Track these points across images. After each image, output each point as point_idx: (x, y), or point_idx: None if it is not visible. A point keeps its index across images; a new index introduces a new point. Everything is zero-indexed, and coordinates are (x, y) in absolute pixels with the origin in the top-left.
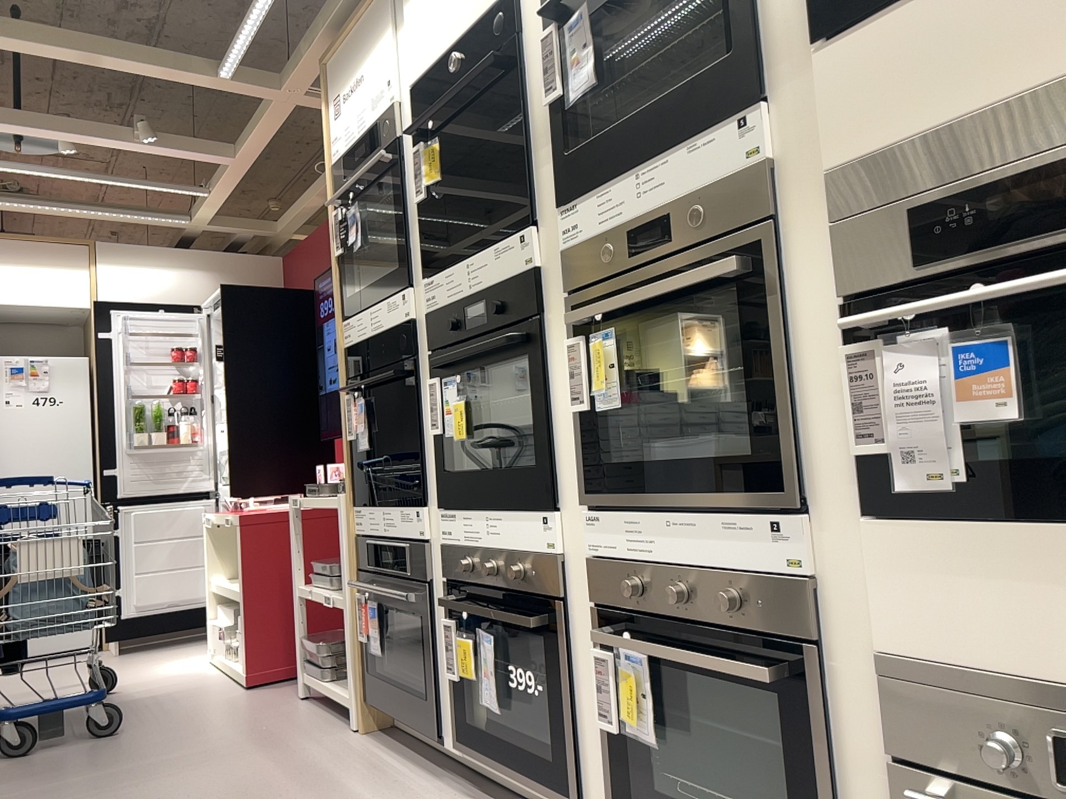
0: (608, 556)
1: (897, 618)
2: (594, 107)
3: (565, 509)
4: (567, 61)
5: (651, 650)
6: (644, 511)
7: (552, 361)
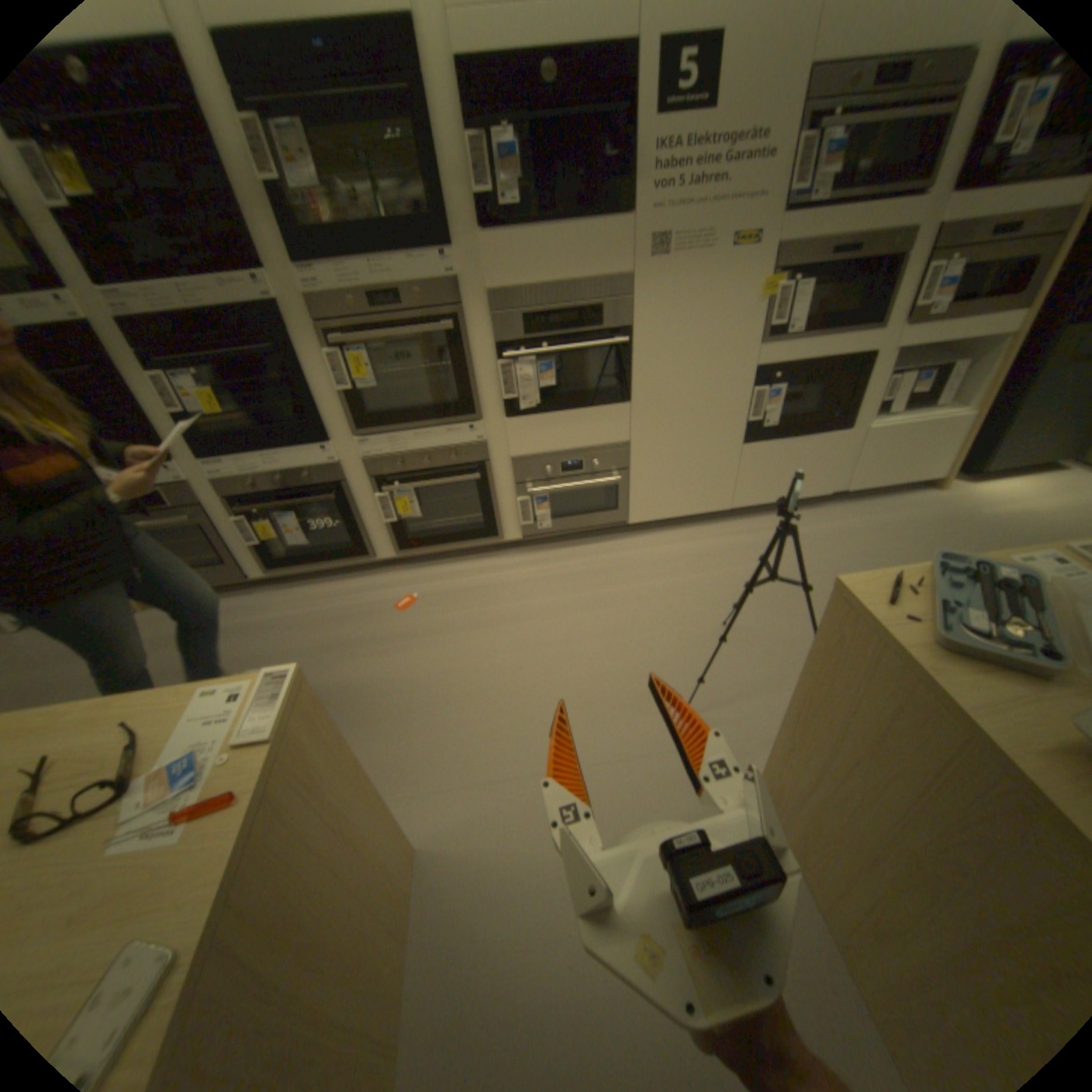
0: (374, 457)
1: (515, 448)
2: (297, 192)
3: (333, 441)
4: (280, 157)
5: (419, 487)
6: (397, 434)
7: (303, 363)
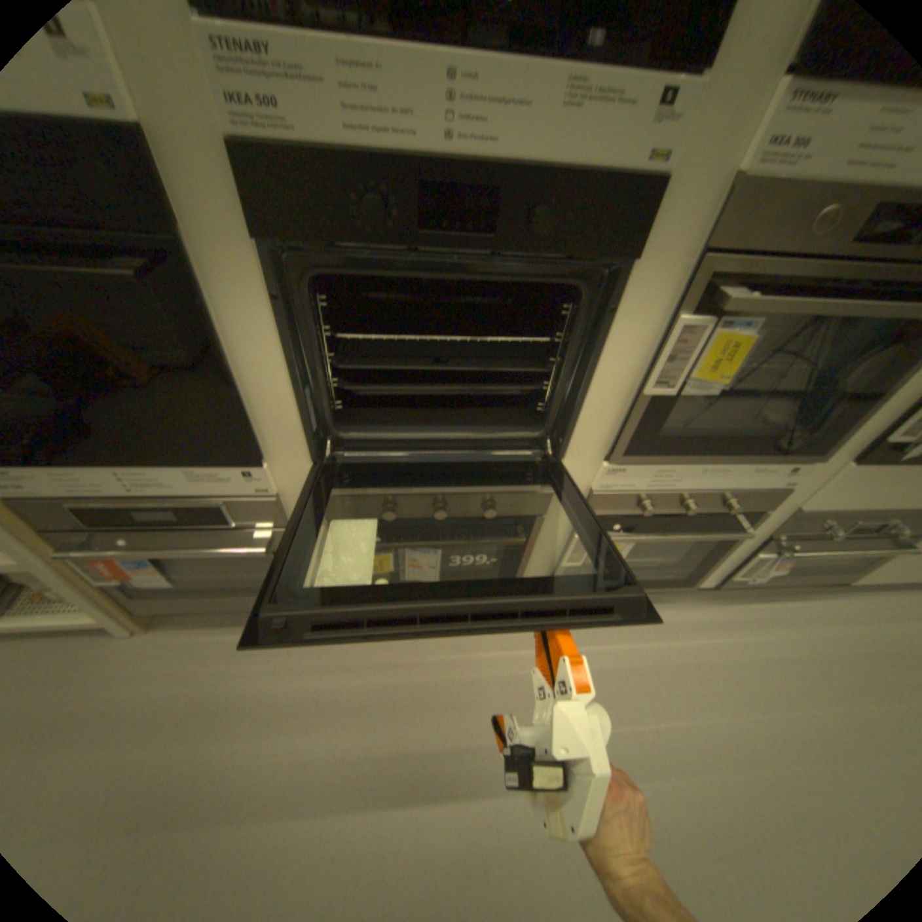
0: (618, 488)
1: (829, 499)
2: None
3: (569, 458)
4: None
5: (664, 538)
6: (684, 463)
7: (620, 324)
